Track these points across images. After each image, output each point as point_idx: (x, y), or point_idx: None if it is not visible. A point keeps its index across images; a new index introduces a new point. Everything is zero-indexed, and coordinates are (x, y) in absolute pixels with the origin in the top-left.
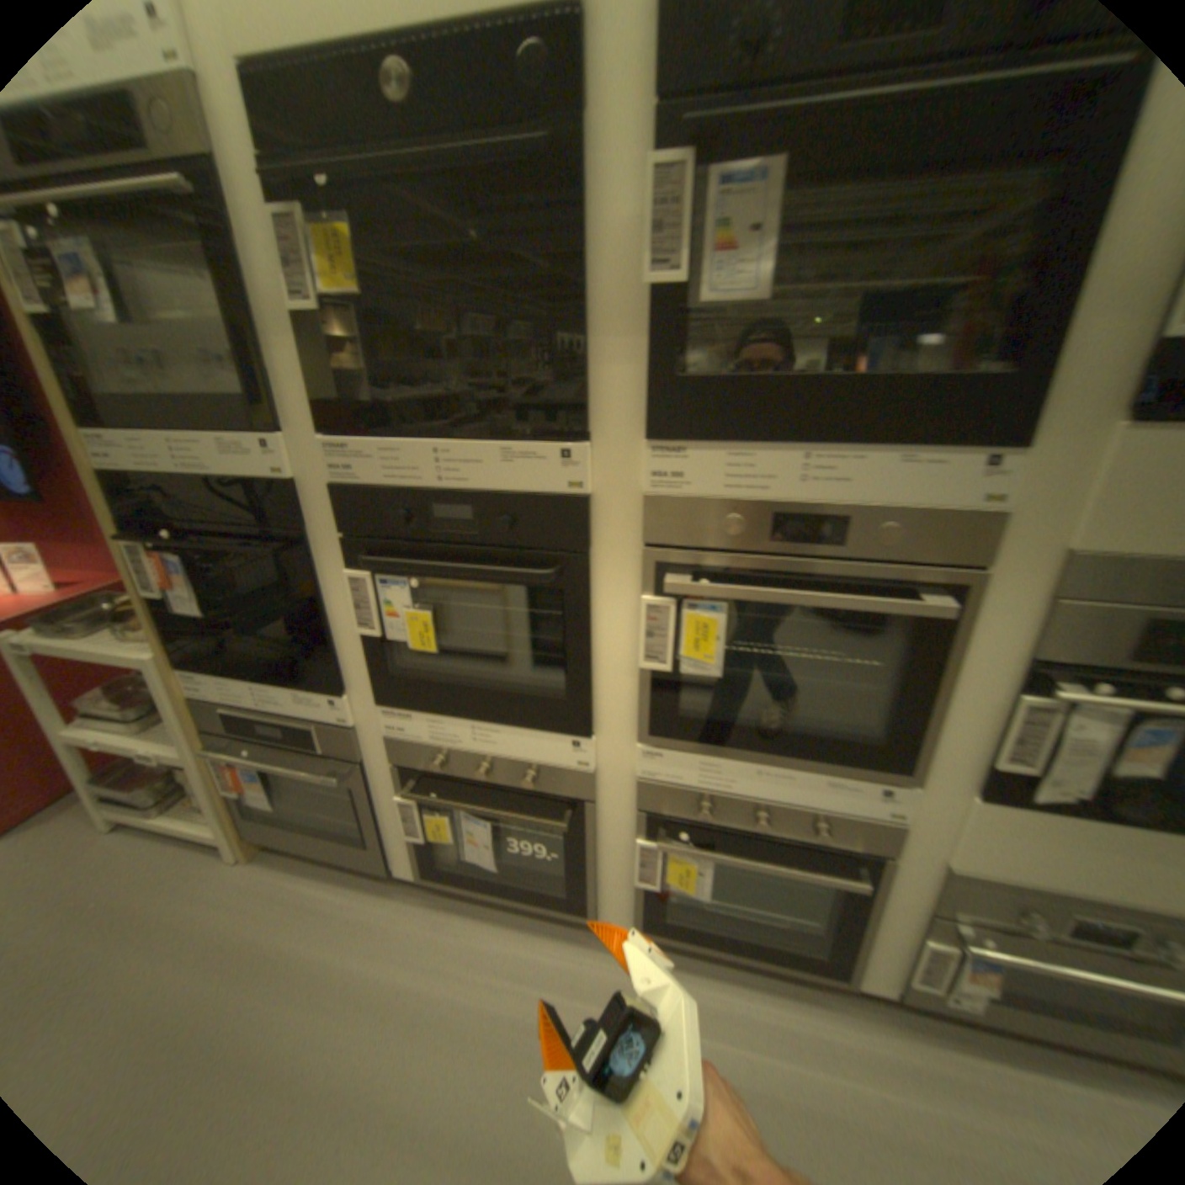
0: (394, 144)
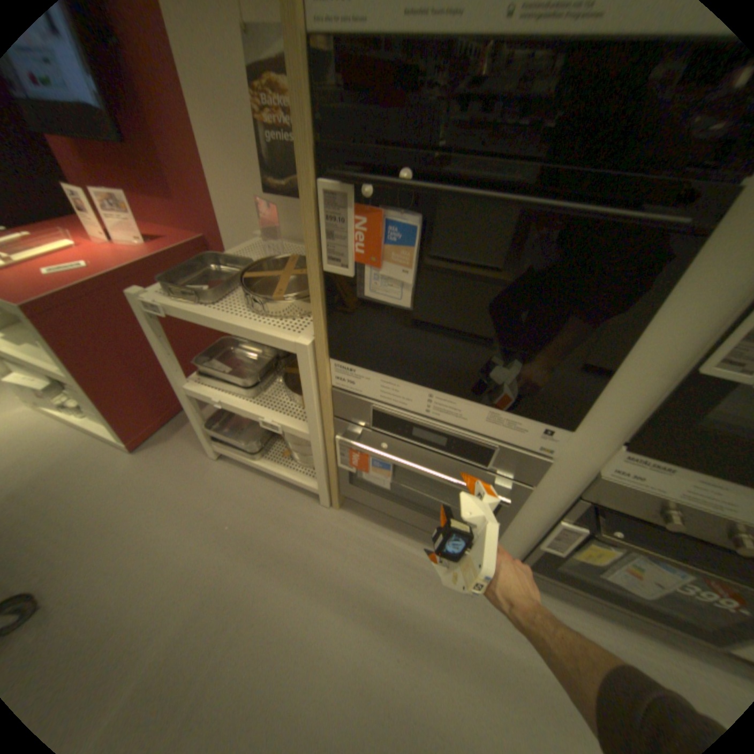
0: None
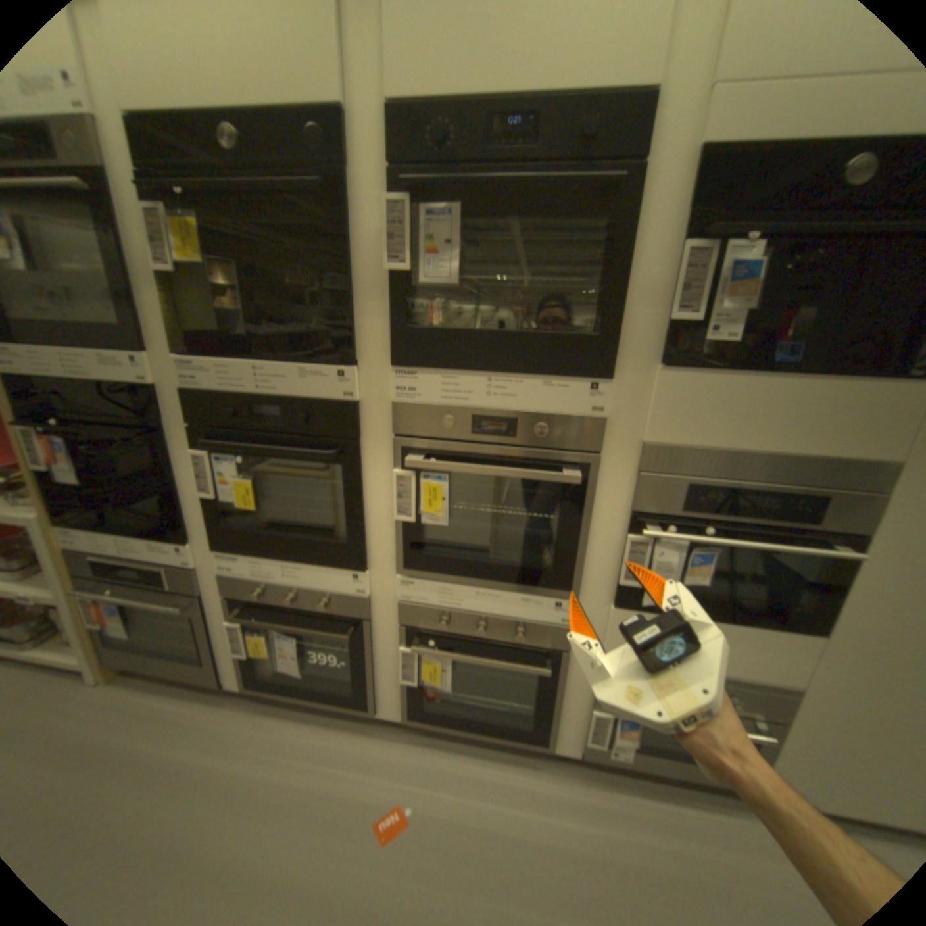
0: (225, 174)
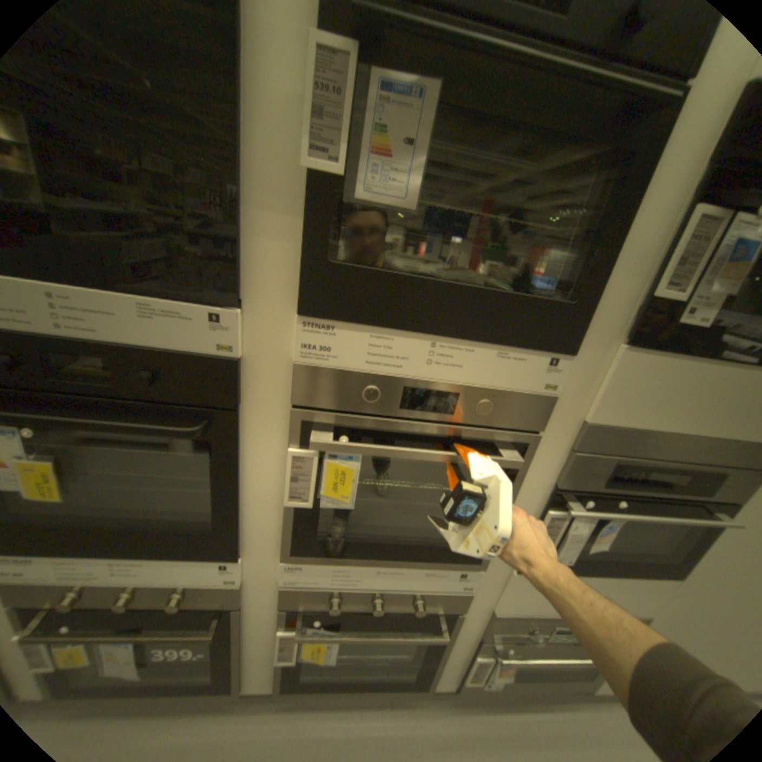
0: None
